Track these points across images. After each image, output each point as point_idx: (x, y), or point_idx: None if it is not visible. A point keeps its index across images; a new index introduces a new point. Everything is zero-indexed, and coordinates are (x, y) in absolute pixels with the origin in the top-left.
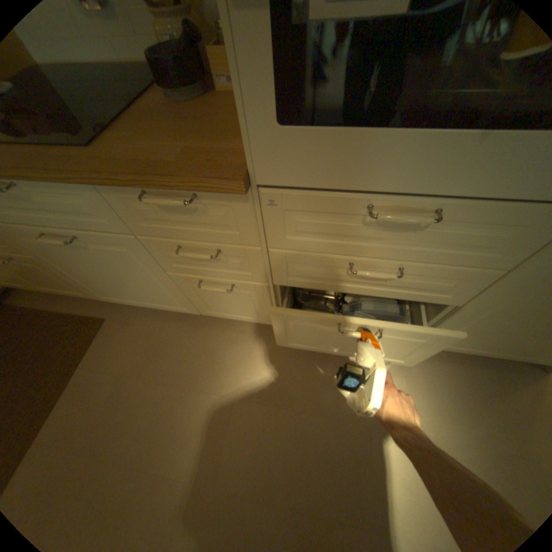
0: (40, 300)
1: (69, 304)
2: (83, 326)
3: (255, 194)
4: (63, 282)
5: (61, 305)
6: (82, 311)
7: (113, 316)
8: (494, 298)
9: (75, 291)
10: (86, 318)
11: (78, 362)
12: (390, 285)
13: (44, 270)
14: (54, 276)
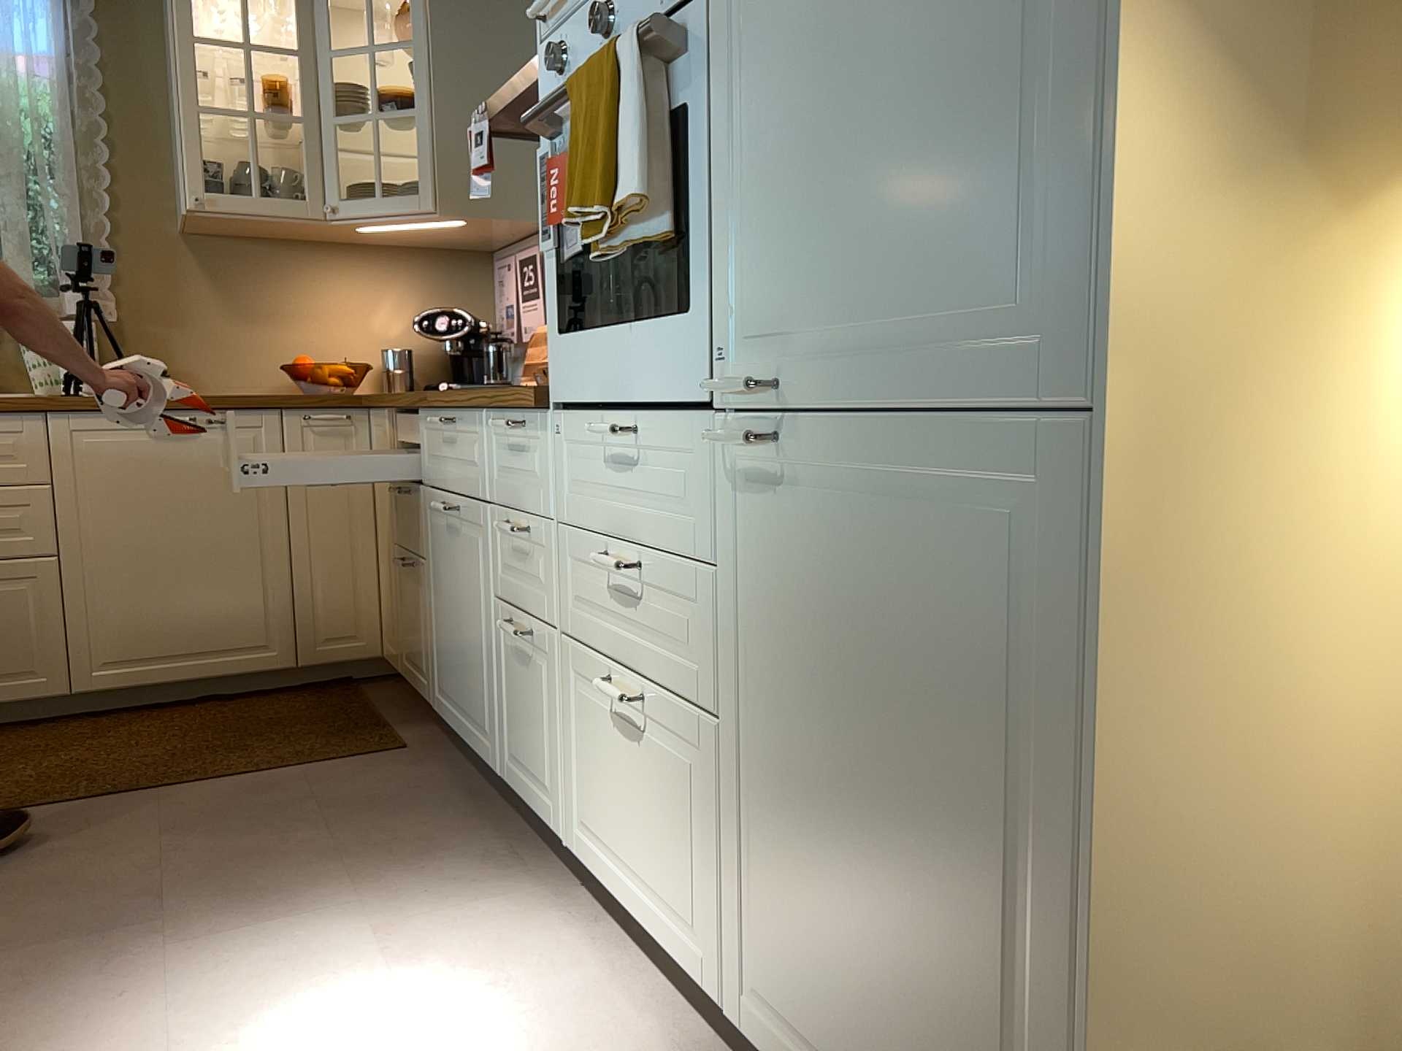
0: (390, 700)
1: (404, 718)
2: (377, 741)
3: (555, 422)
4: (424, 639)
5: (397, 714)
6: (404, 730)
7: (420, 752)
8: (739, 676)
9: (424, 673)
10: (394, 737)
11: (310, 764)
12: (648, 632)
13: (422, 602)
14: (423, 620)
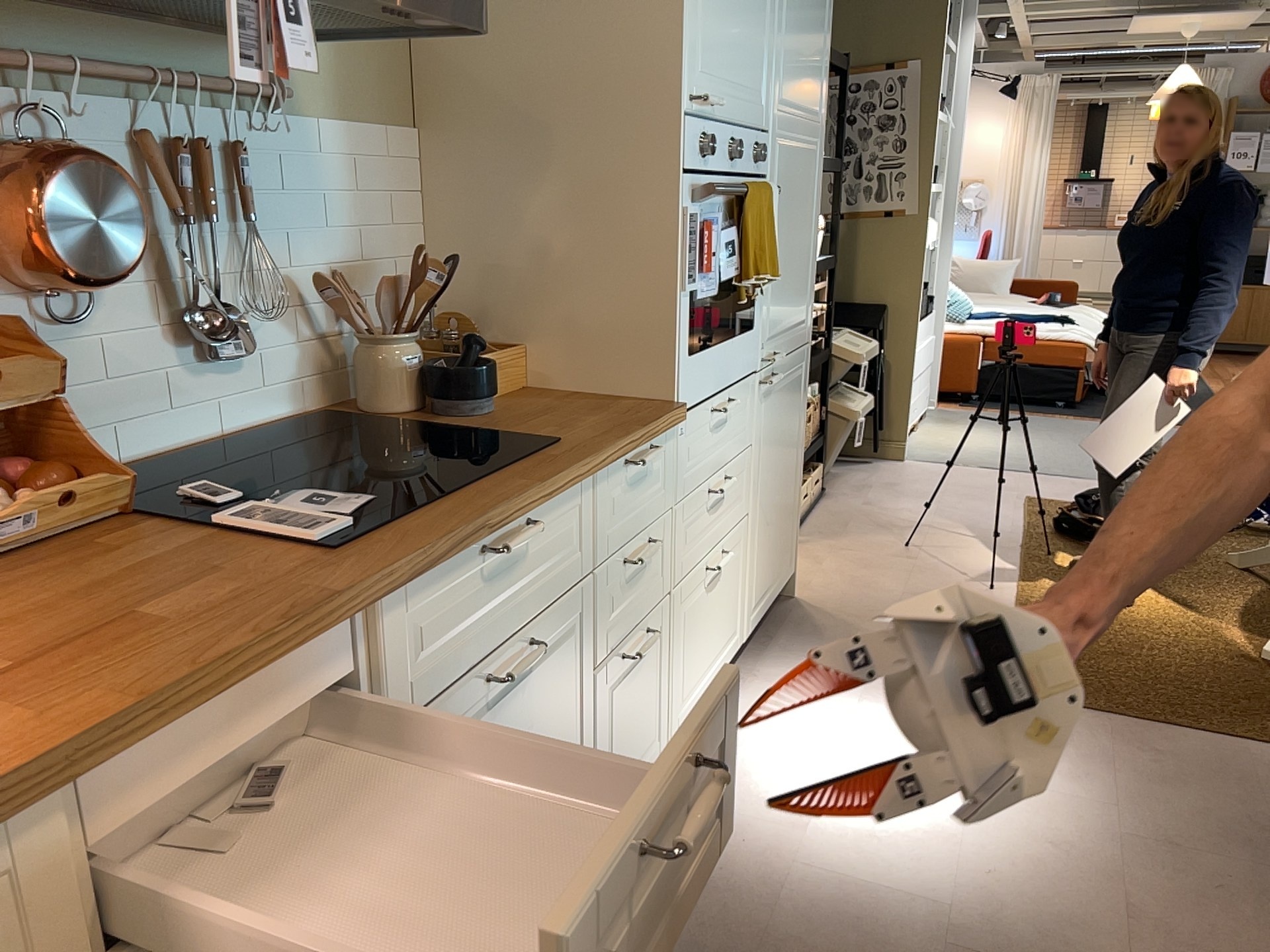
0: None
1: None
2: None
3: (674, 428)
4: None
5: None
6: None
7: None
8: (756, 482)
9: None
10: None
11: None
12: (724, 510)
13: None
14: None
